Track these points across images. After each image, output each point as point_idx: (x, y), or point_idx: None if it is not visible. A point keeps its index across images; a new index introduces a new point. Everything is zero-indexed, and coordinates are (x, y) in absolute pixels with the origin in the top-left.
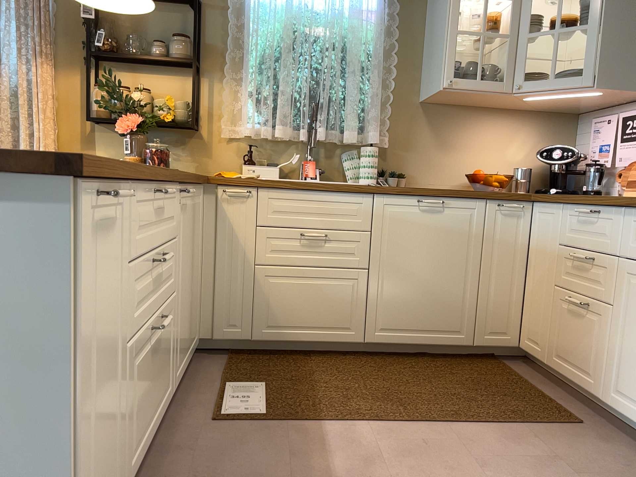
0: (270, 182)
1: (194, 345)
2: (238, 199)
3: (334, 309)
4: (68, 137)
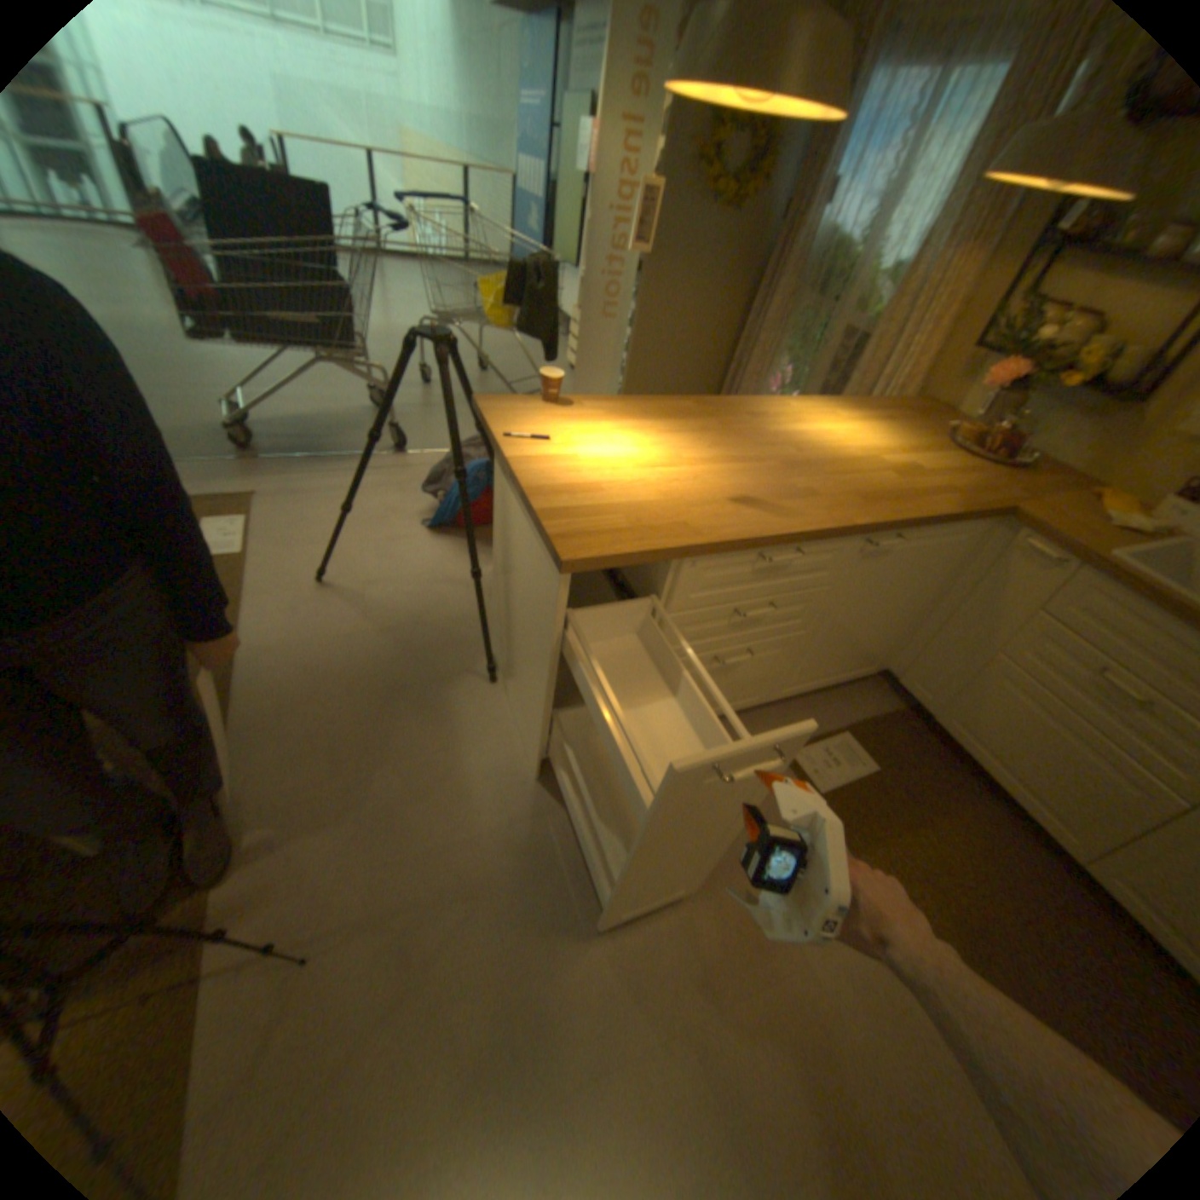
0: (1115, 568)
1: (861, 675)
2: (1043, 561)
3: (1072, 793)
4: (952, 354)
